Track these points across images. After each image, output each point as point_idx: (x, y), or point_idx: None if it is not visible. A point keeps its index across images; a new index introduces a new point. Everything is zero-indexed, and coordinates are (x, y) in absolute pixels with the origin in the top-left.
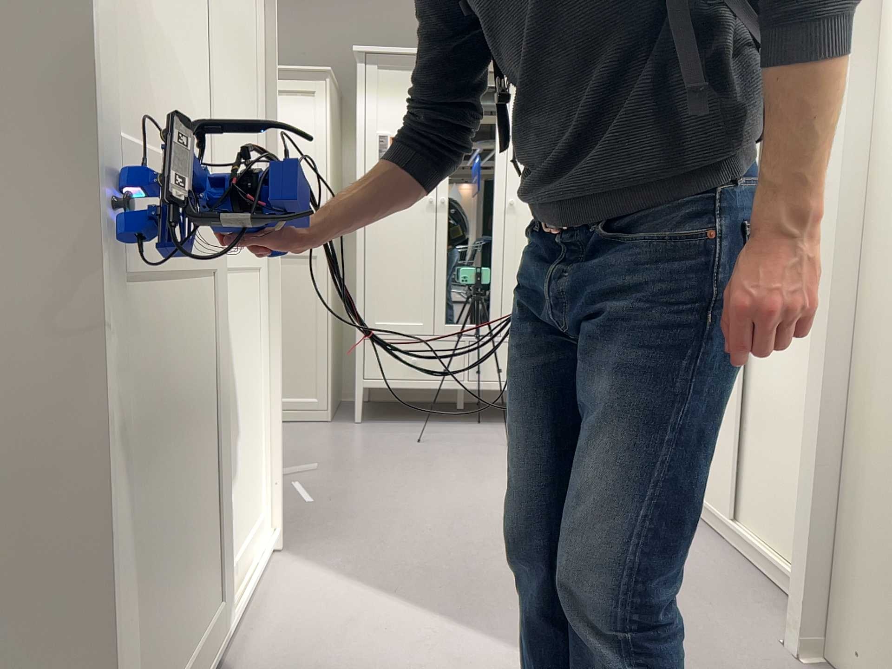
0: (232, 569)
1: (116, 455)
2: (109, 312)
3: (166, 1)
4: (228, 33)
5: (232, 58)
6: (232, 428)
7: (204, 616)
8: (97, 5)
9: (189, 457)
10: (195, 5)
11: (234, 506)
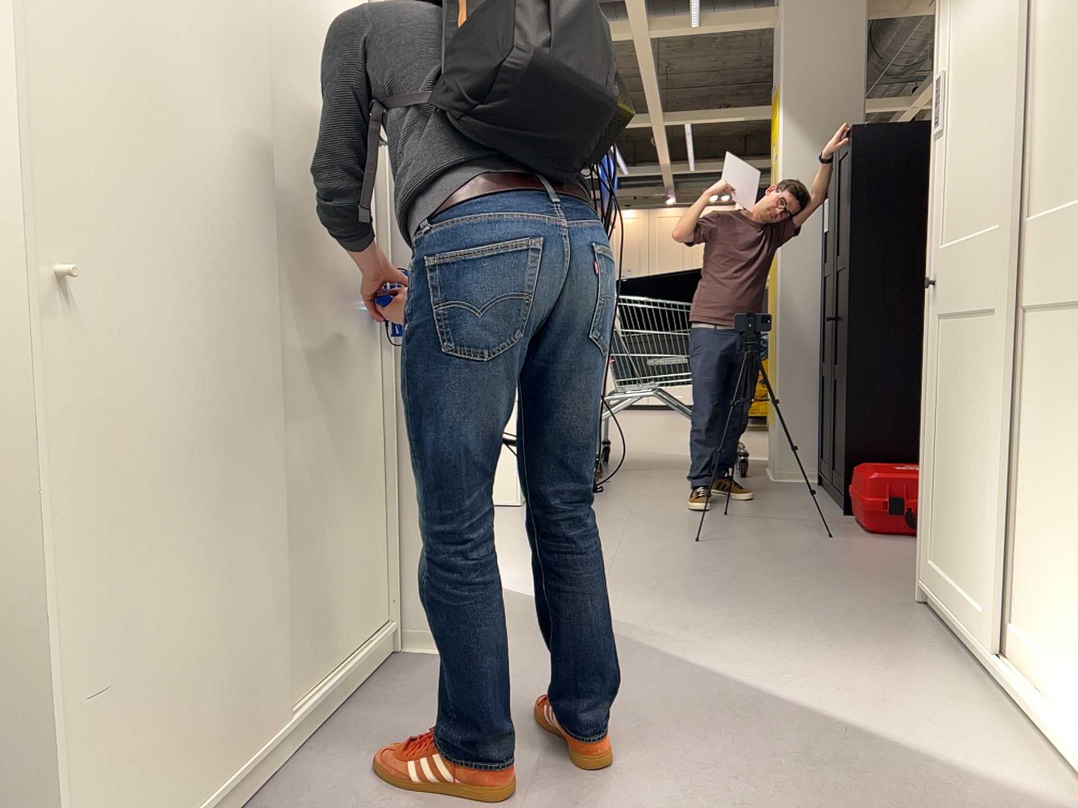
0: (1025, 643)
1: (930, 396)
2: (932, 328)
3: (971, 130)
4: (1071, 15)
5: (1077, 35)
6: (1043, 490)
7: (968, 582)
8: (937, 189)
9: (966, 442)
10: (995, 92)
11: (1038, 583)
